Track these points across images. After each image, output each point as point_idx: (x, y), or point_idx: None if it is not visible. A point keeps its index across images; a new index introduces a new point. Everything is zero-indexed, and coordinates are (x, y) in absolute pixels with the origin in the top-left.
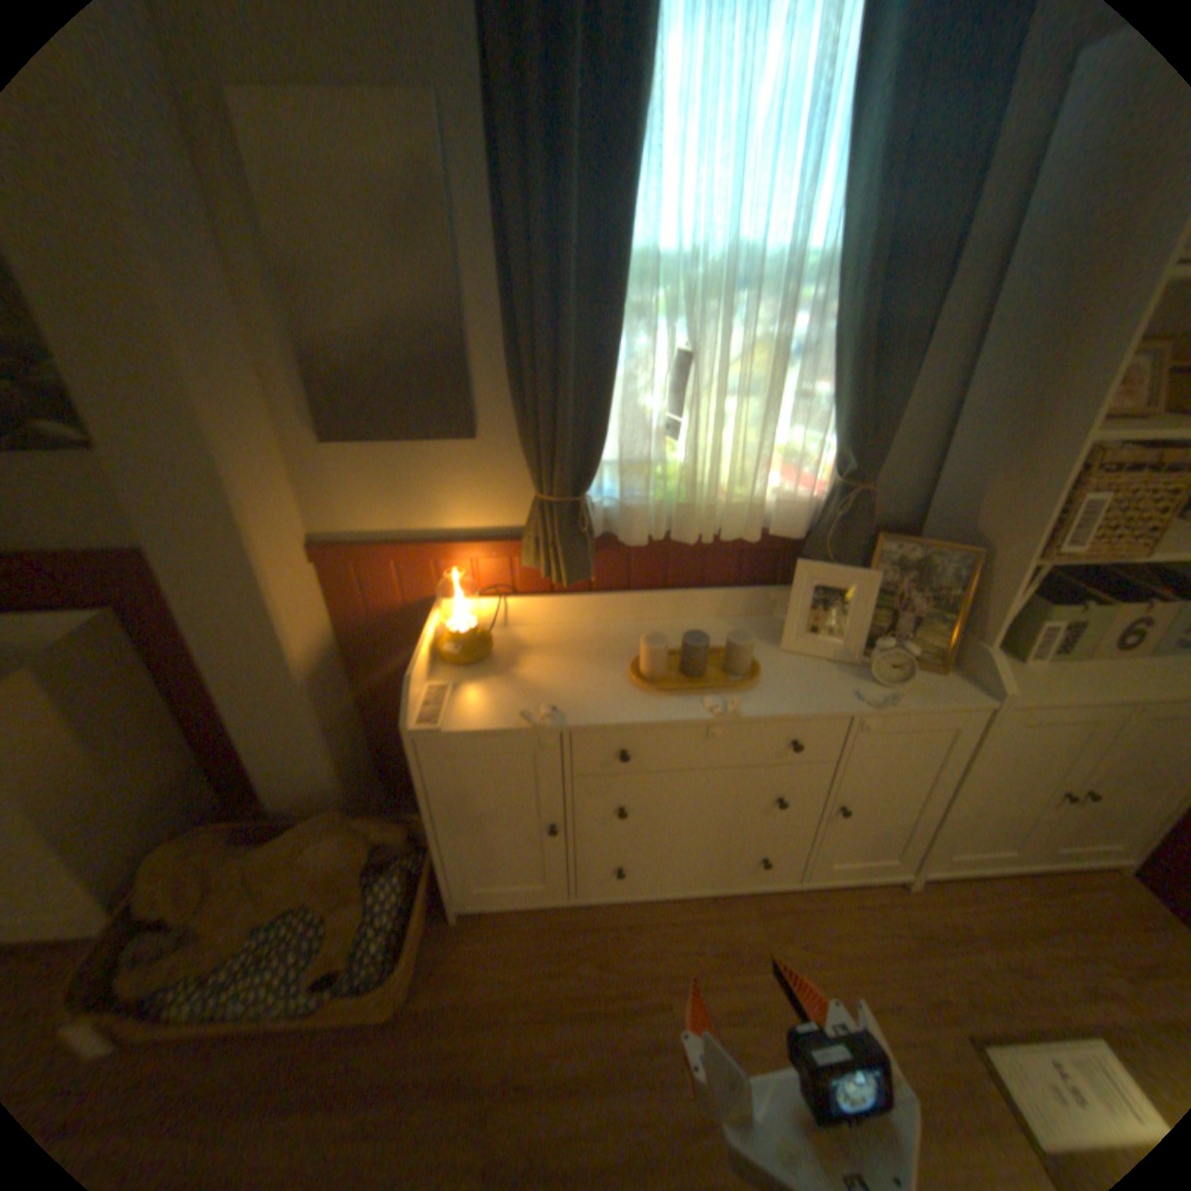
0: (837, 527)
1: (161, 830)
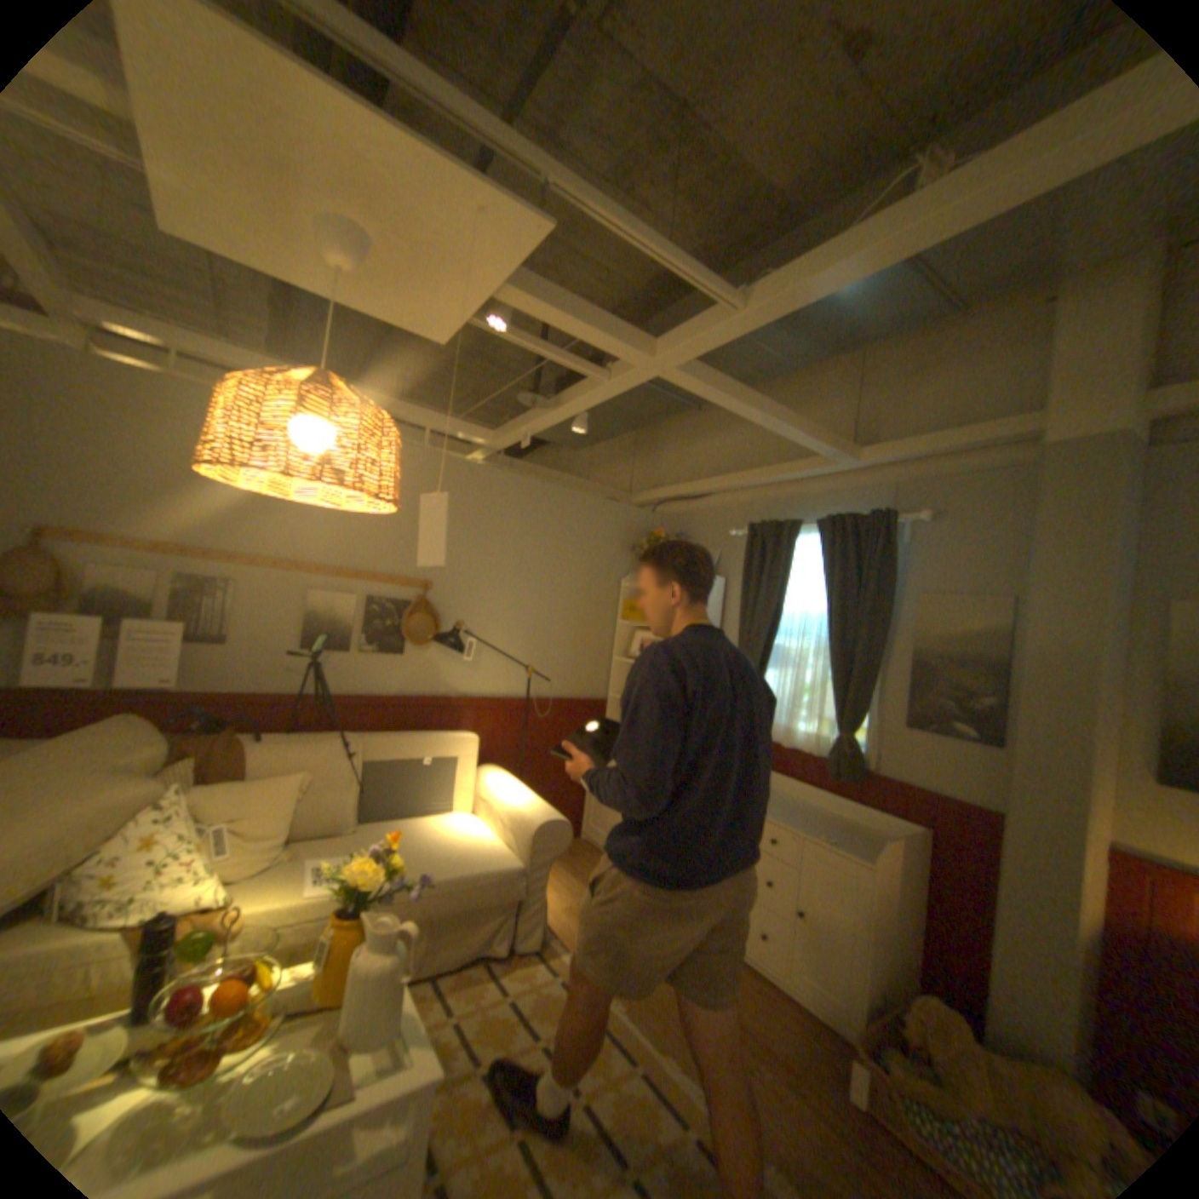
0: None
1: (898, 994)
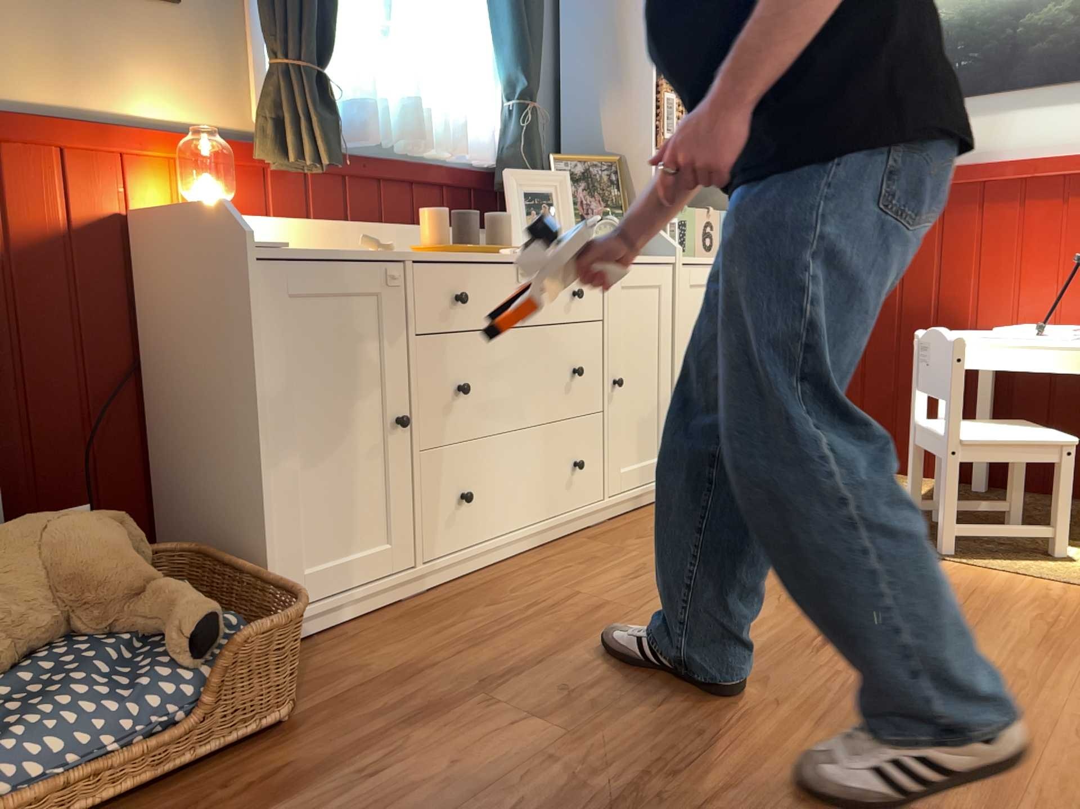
0: (524, 140)
1: None
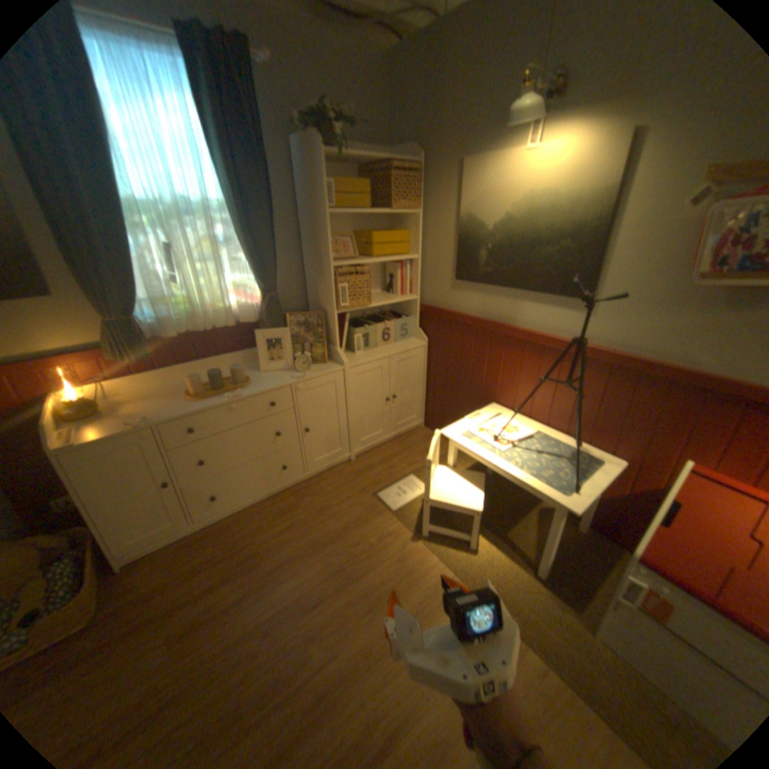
0: (266, 314)
1: None
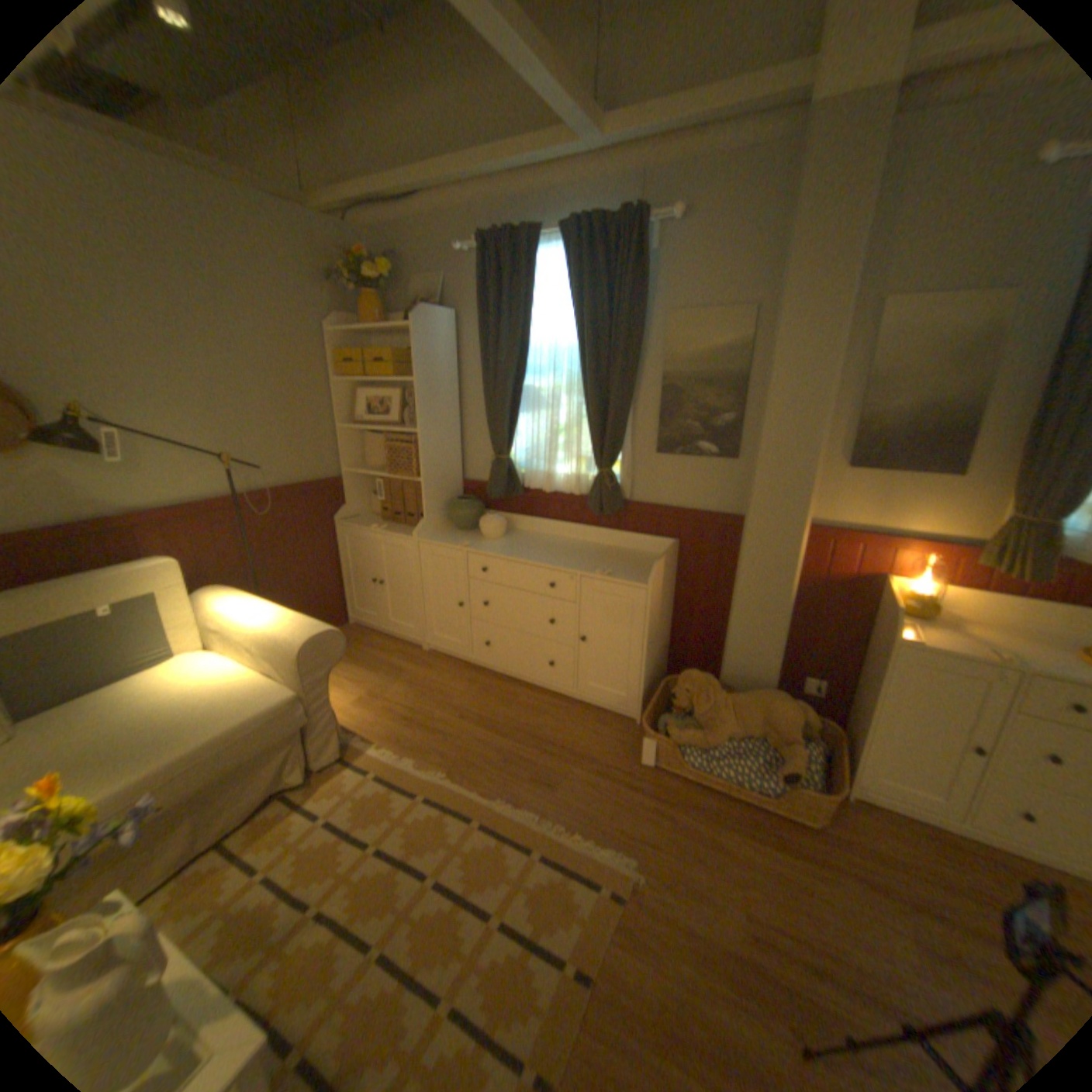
0: None
1: (657, 669)
